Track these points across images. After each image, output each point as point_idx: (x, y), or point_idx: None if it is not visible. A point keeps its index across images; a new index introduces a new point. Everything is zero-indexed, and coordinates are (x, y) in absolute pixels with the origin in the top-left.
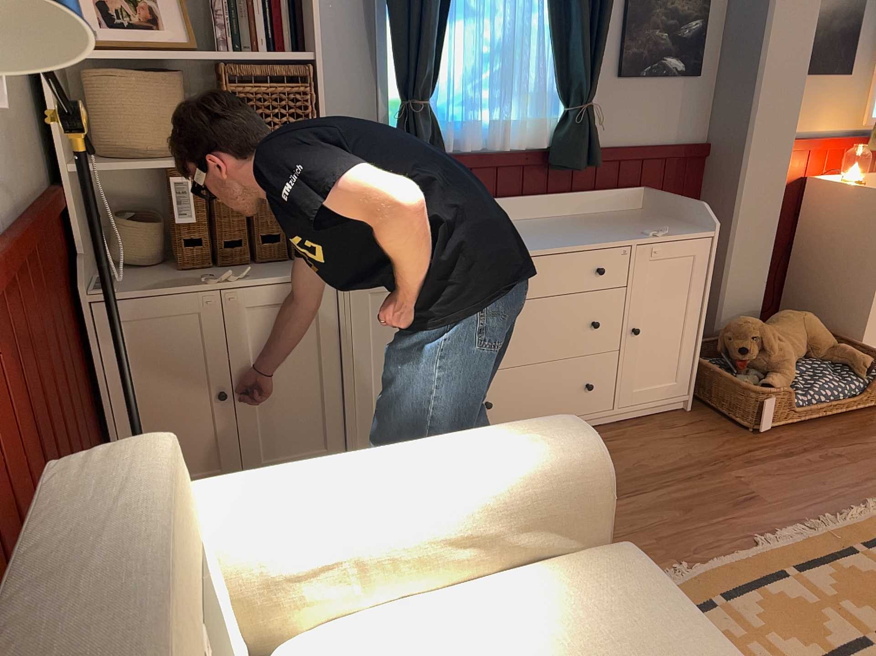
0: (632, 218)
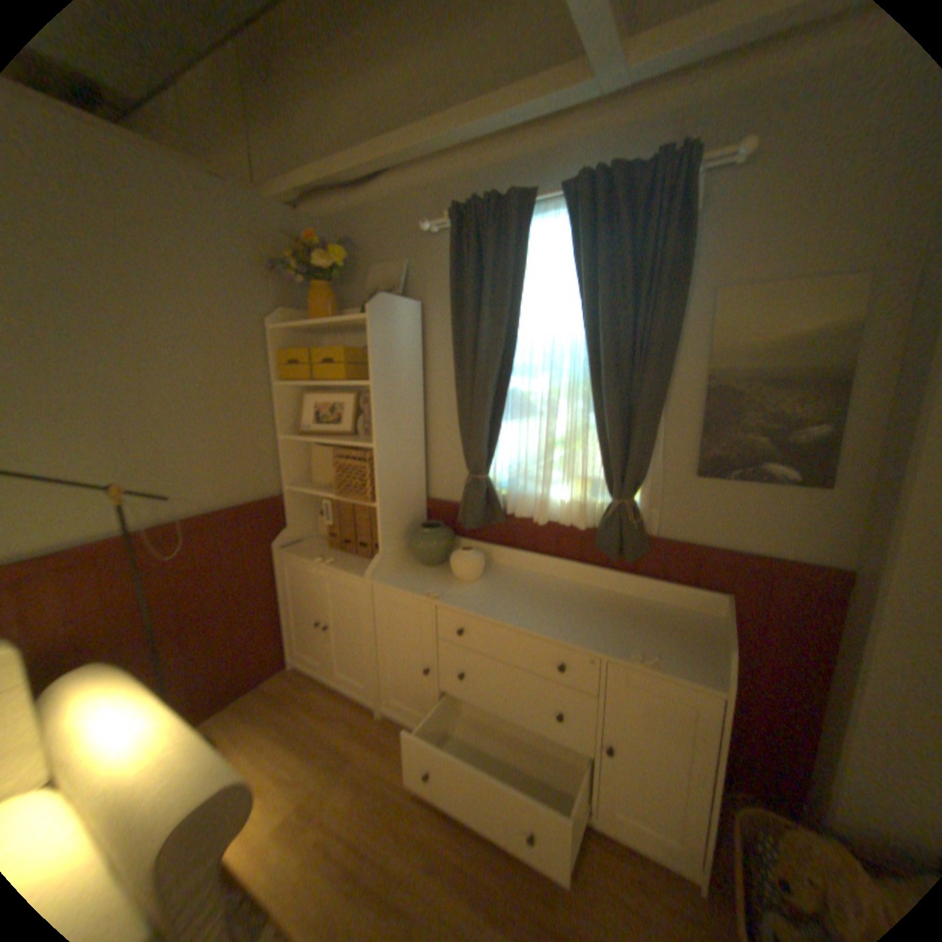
0: (680, 627)
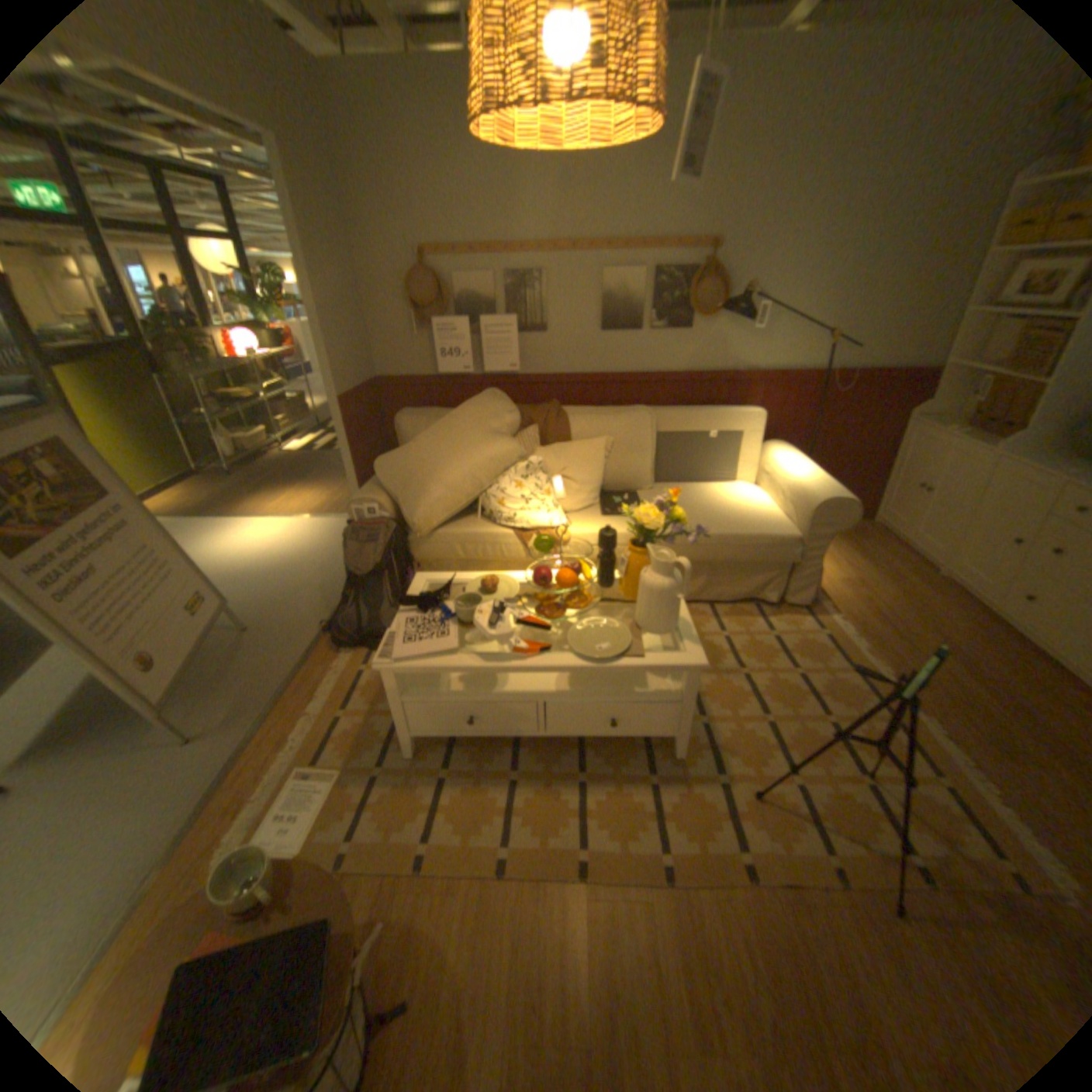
0: None
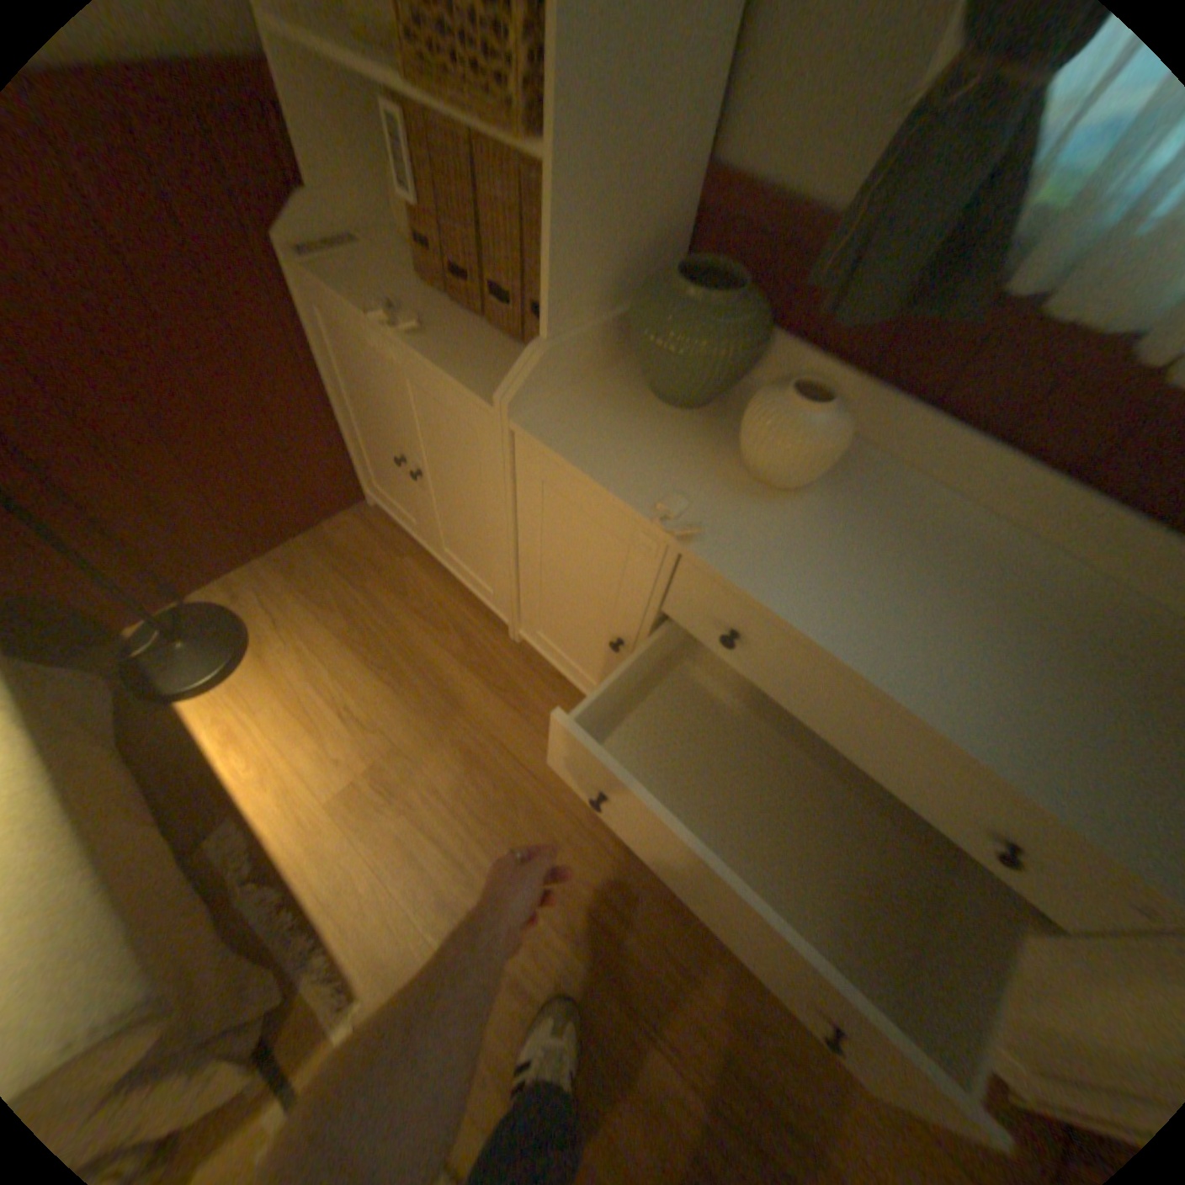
0: None
